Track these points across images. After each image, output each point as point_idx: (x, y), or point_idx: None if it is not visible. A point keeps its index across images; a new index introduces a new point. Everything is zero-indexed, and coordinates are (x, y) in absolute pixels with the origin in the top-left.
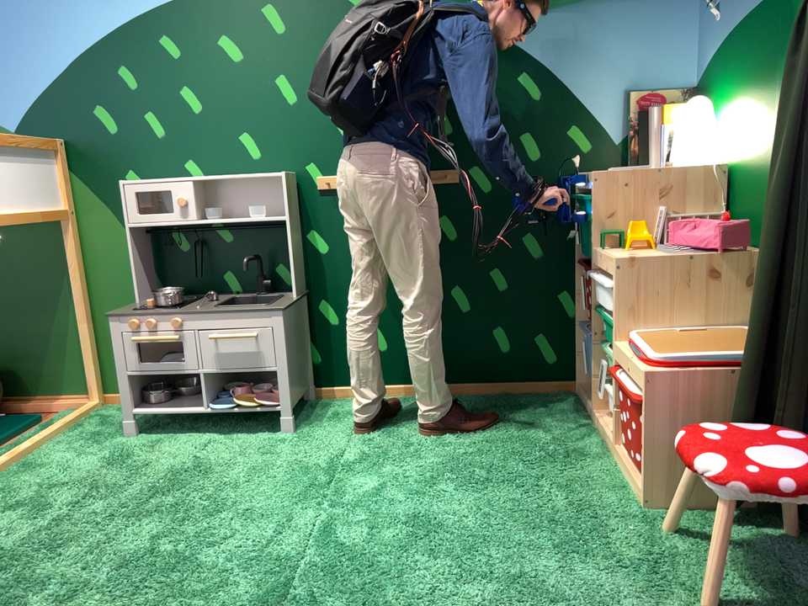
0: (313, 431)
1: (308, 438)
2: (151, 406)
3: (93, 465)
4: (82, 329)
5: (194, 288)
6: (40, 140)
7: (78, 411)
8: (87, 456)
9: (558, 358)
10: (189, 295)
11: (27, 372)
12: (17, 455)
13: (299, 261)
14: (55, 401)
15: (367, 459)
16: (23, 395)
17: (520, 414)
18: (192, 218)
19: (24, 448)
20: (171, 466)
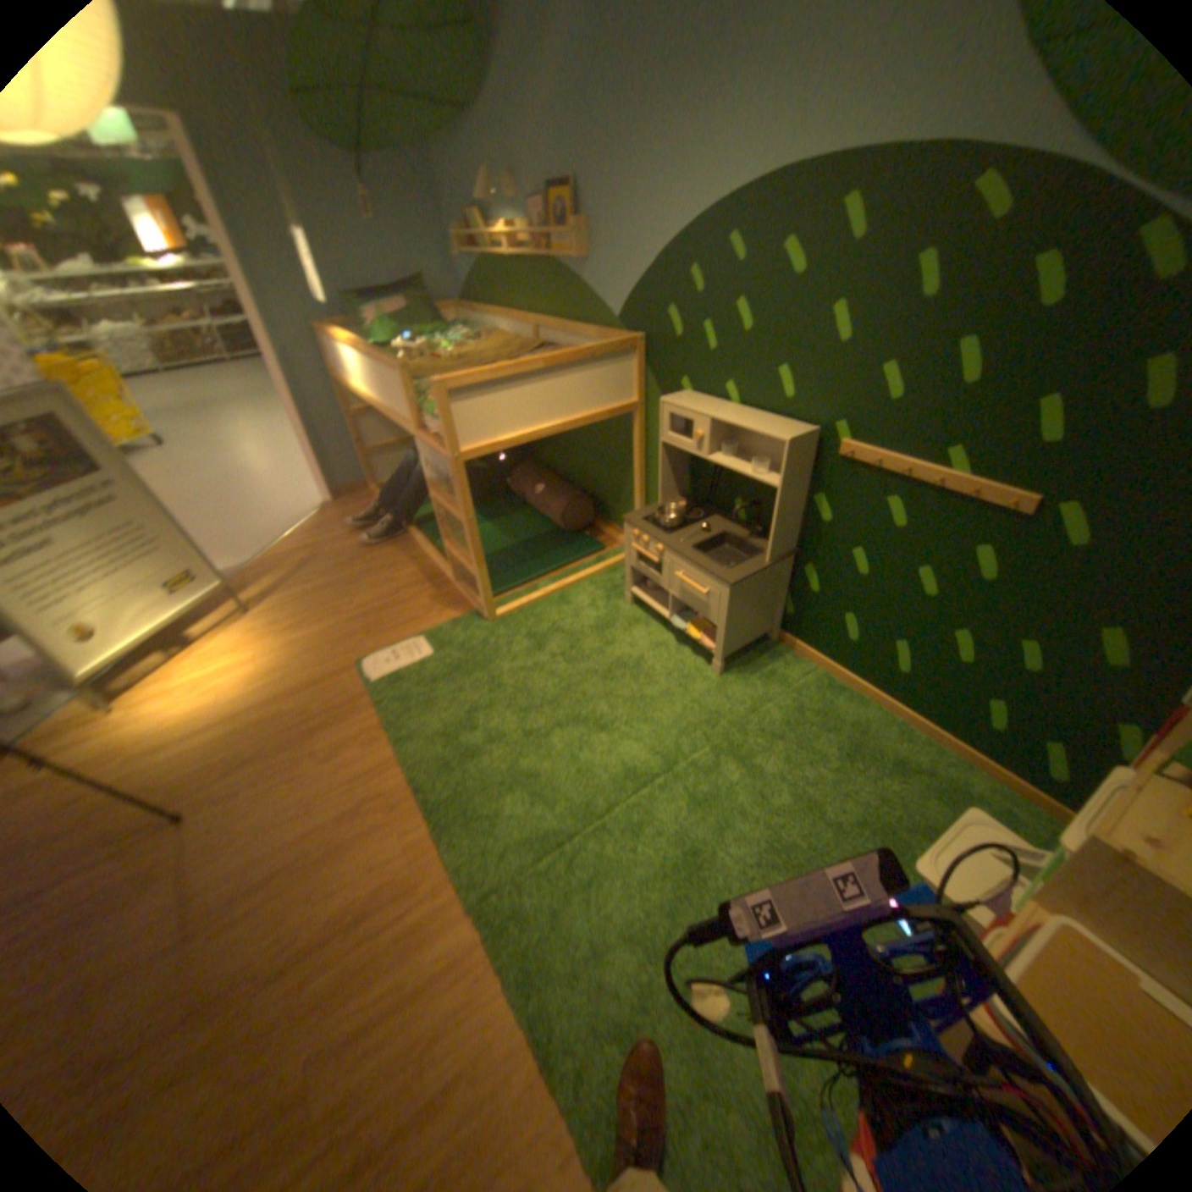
0: (737, 684)
1: (724, 692)
2: (645, 591)
3: (589, 622)
4: (636, 499)
5: (712, 502)
6: (632, 332)
7: (621, 558)
8: (594, 610)
9: (1070, 786)
10: (704, 509)
11: (611, 508)
12: (564, 587)
13: (799, 521)
14: (619, 538)
15: (736, 754)
16: (608, 522)
17: (946, 810)
18: (705, 455)
19: (570, 583)
20: (623, 655)
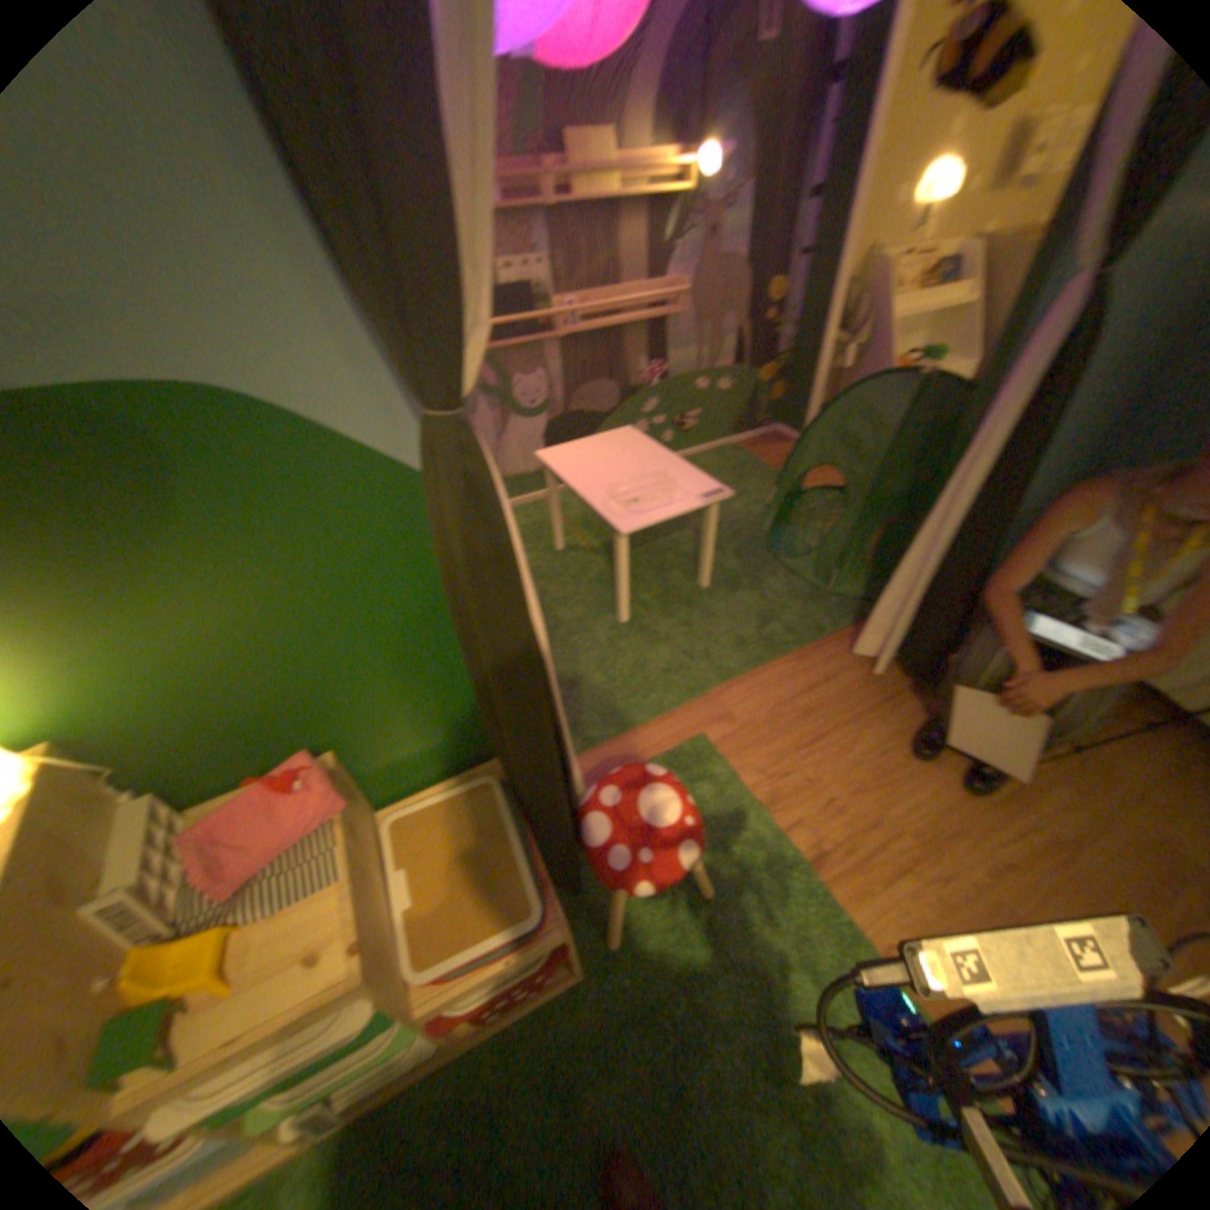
0: None
1: None
2: None
3: None
4: None
5: None
6: None
7: None
8: None
9: None
10: None
11: None
12: None
13: None
14: None
15: None
16: None
17: None
18: None
19: None
20: None
